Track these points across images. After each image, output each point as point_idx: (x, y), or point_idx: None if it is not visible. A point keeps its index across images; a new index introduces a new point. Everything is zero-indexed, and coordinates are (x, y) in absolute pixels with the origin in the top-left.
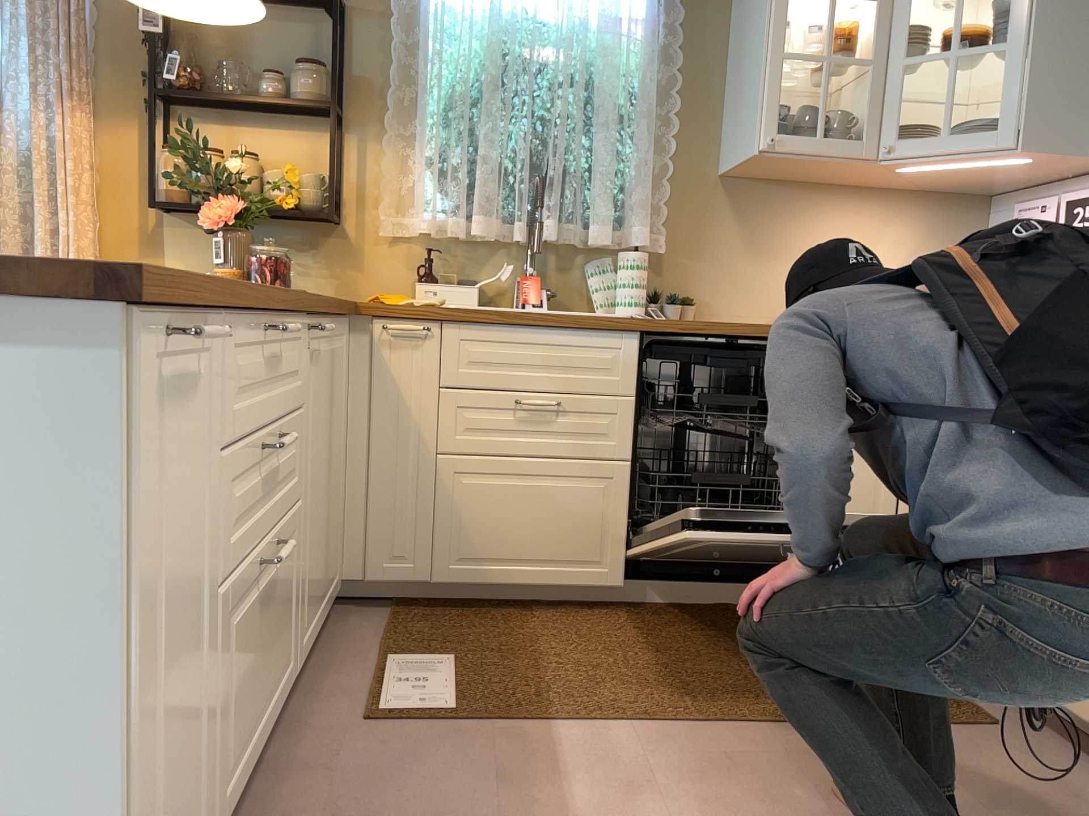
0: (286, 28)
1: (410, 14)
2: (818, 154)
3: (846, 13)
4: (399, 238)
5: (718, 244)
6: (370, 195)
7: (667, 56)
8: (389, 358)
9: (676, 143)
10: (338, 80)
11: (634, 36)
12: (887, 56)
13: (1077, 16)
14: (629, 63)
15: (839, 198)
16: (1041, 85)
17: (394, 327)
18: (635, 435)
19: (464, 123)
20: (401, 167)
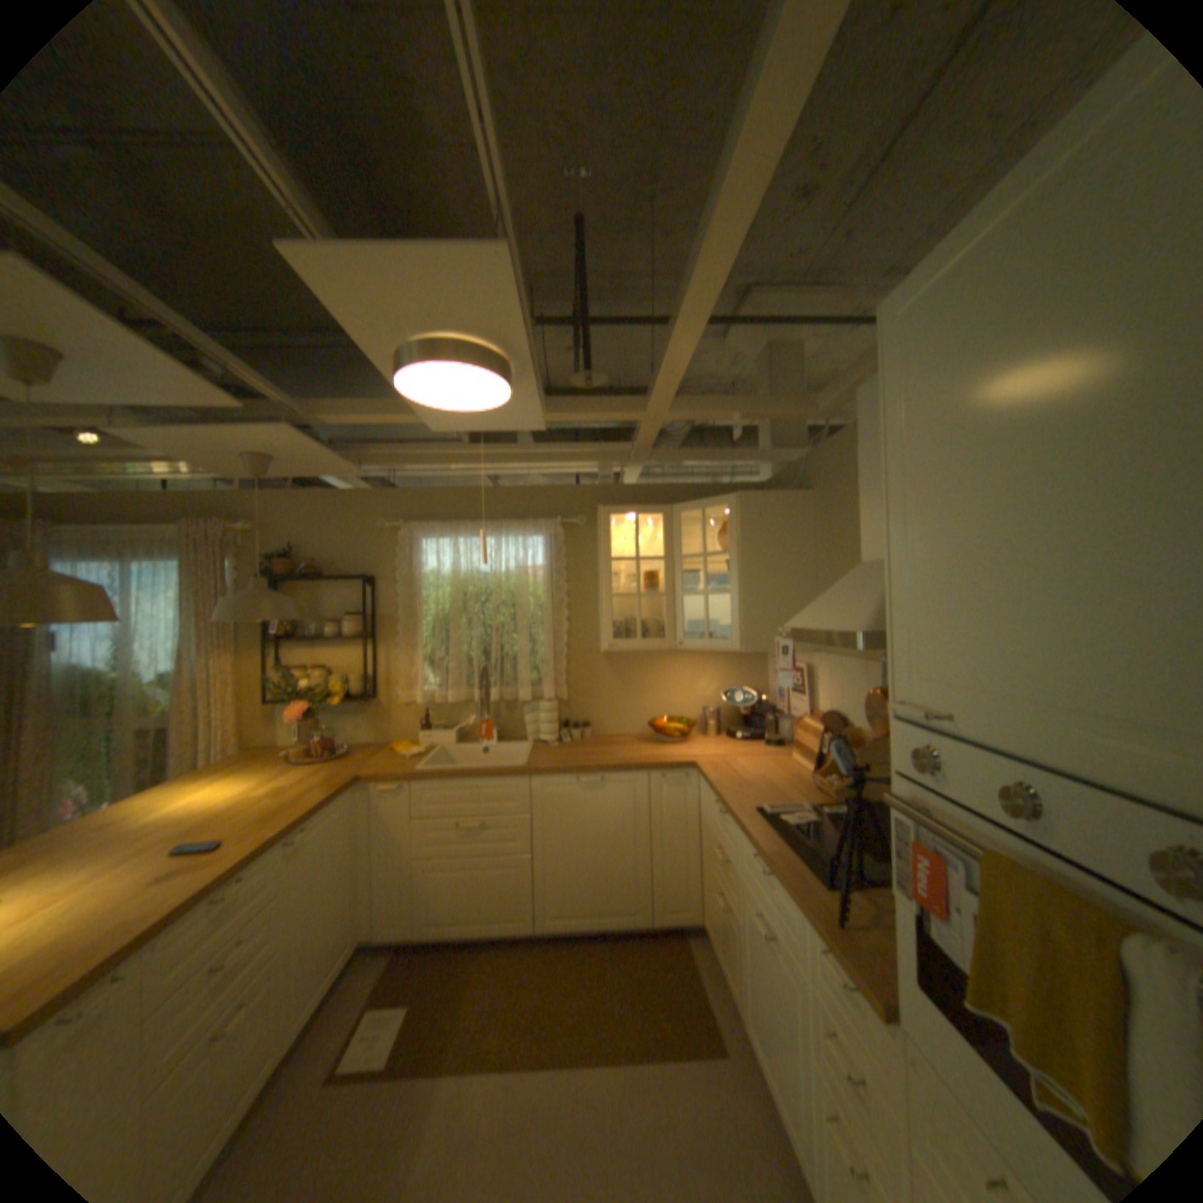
0: (340, 591)
1: (409, 577)
2: (639, 649)
3: (658, 555)
4: (410, 703)
5: (601, 688)
6: (392, 679)
7: (559, 586)
8: (380, 805)
9: (566, 636)
10: (365, 623)
11: (536, 579)
12: (674, 588)
13: (766, 574)
14: (536, 594)
15: (673, 654)
16: (750, 614)
17: (380, 788)
18: (532, 838)
19: (441, 637)
20: (409, 662)
